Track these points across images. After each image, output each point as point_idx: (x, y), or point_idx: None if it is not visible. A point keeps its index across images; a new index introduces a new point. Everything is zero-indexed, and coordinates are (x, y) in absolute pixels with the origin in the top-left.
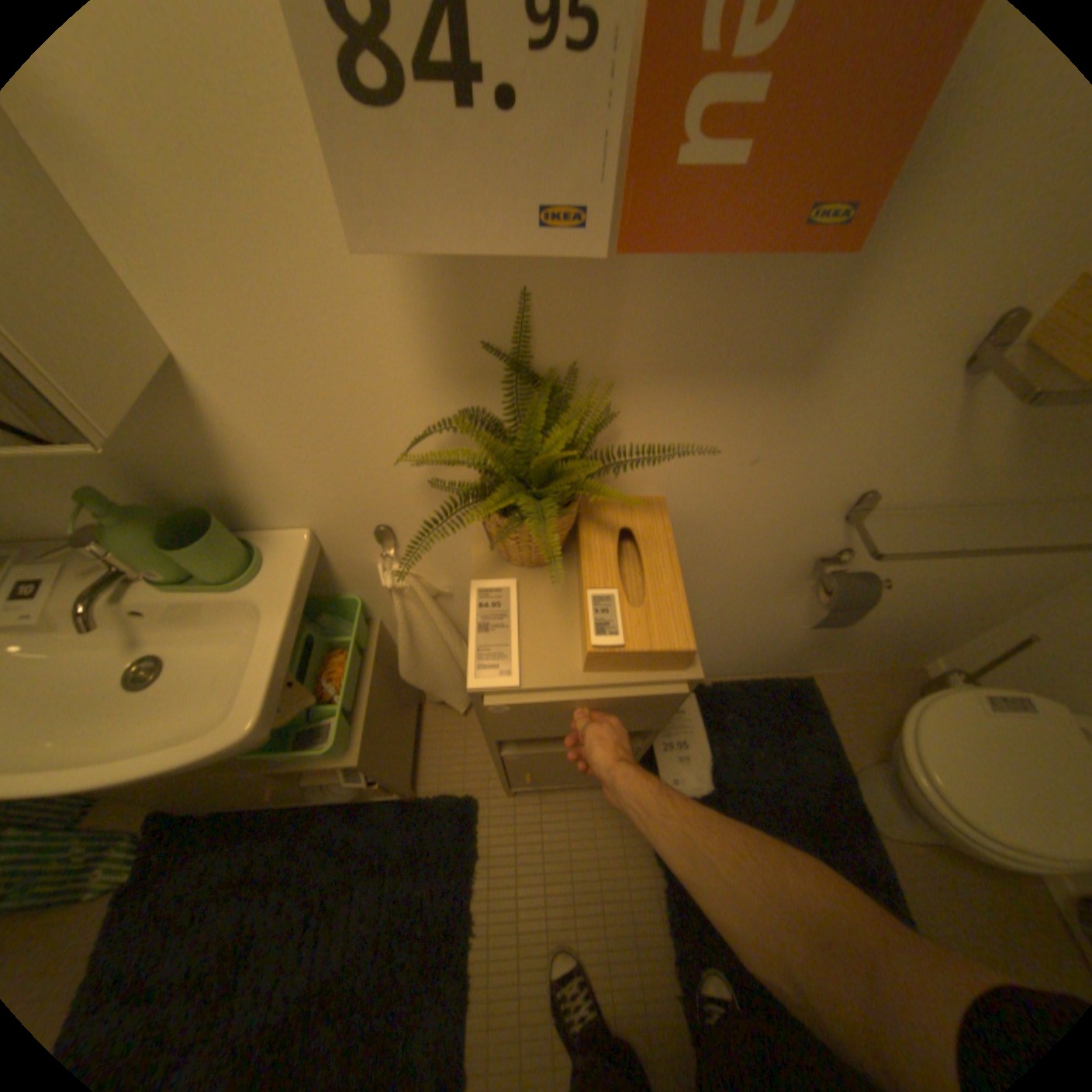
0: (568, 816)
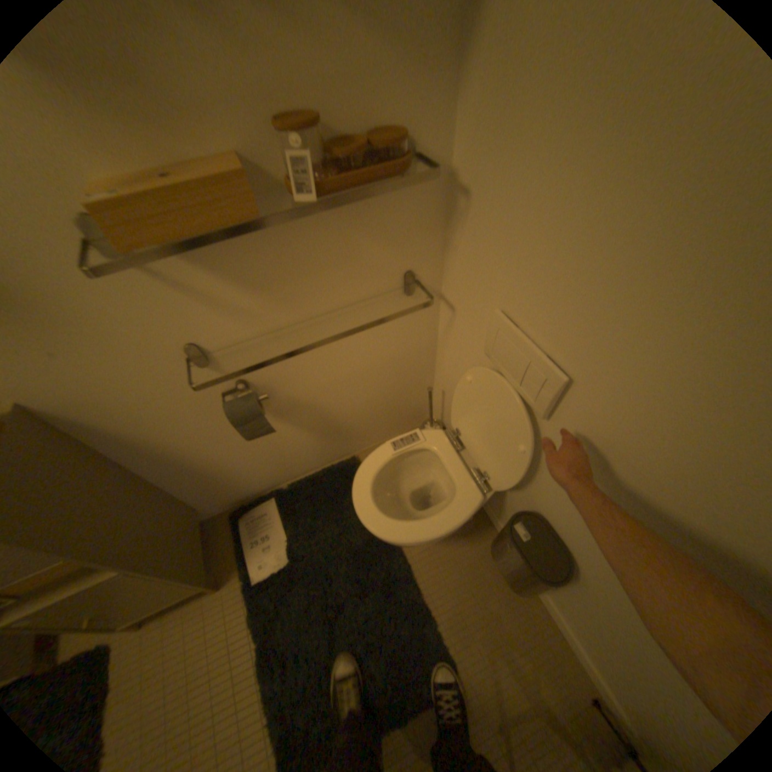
0: (181, 626)
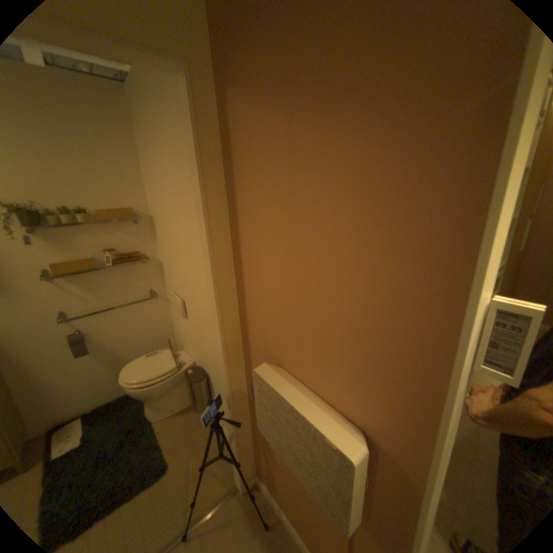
0: None
